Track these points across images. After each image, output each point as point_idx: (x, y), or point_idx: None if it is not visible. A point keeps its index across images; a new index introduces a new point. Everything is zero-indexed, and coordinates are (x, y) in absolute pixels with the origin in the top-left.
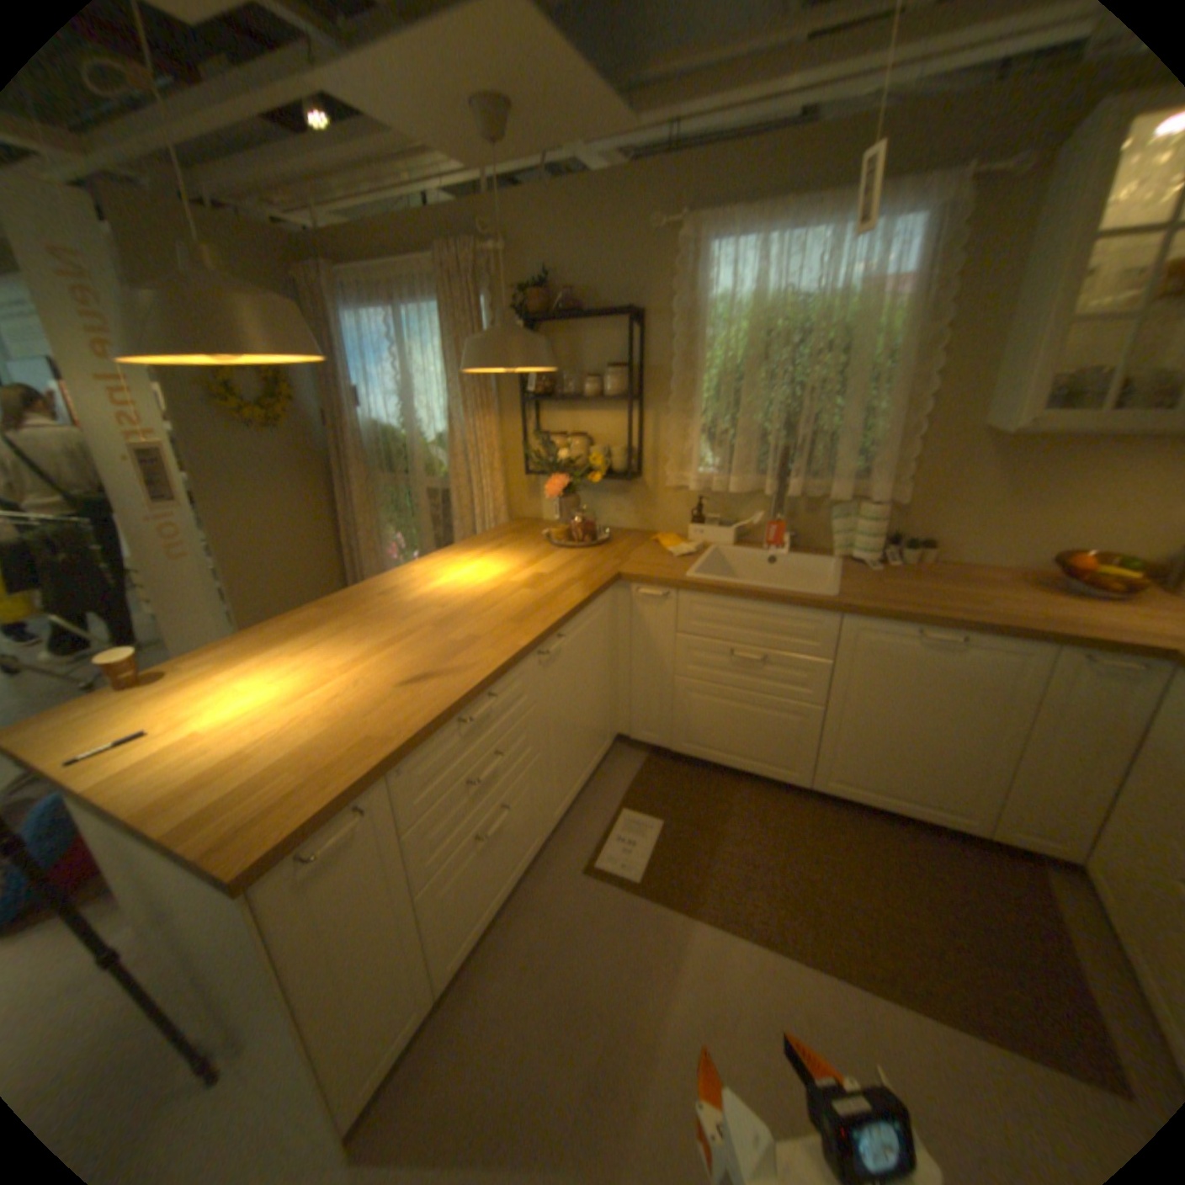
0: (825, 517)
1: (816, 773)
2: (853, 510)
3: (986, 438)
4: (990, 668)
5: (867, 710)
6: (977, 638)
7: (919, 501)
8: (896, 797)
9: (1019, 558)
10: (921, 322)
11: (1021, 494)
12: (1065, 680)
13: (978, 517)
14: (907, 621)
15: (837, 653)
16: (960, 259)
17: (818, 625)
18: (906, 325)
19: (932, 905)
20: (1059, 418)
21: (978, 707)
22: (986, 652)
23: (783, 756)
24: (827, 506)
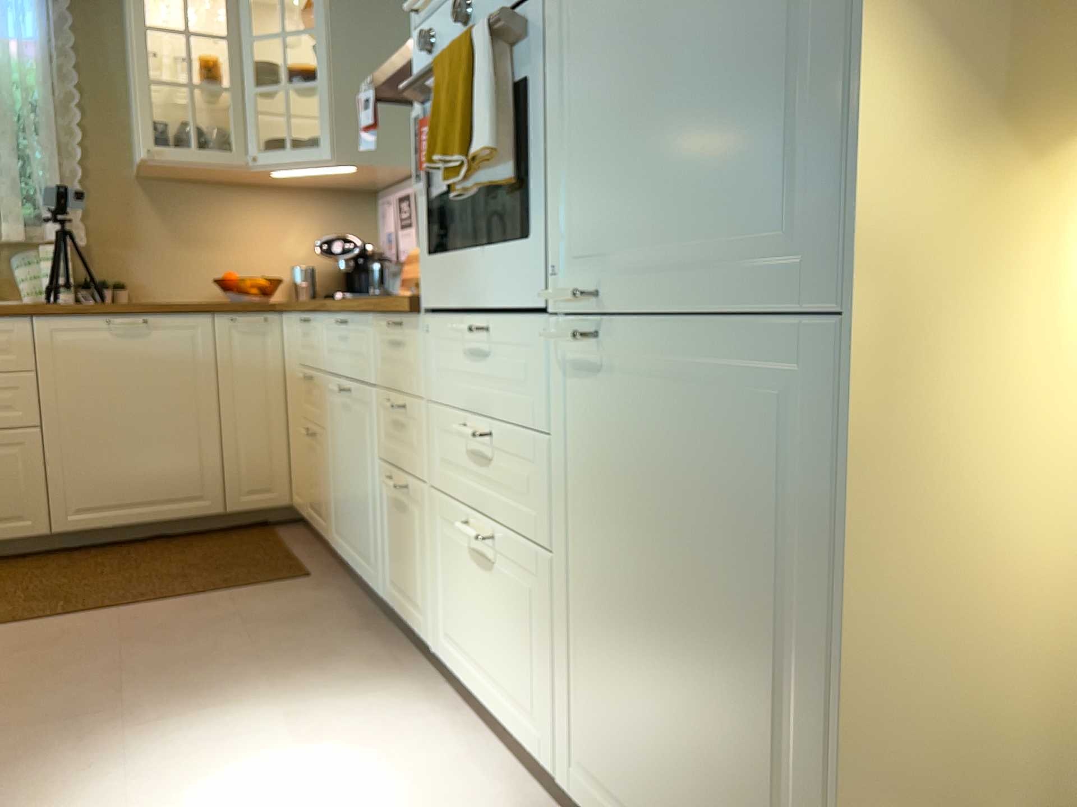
0: (3, 270)
1: (48, 514)
2: (32, 258)
3: (136, 189)
4: (169, 344)
5: (80, 416)
6: (151, 319)
7: (96, 247)
8: (134, 504)
9: (194, 293)
10: (49, 81)
11: (178, 237)
12: (222, 342)
13: (152, 259)
14: (90, 313)
15: (34, 363)
16: (68, 36)
17: (5, 336)
18: (36, 81)
19: (178, 563)
20: (164, 152)
21: (172, 384)
22: (162, 331)
23: (4, 506)
24: (2, 258)
